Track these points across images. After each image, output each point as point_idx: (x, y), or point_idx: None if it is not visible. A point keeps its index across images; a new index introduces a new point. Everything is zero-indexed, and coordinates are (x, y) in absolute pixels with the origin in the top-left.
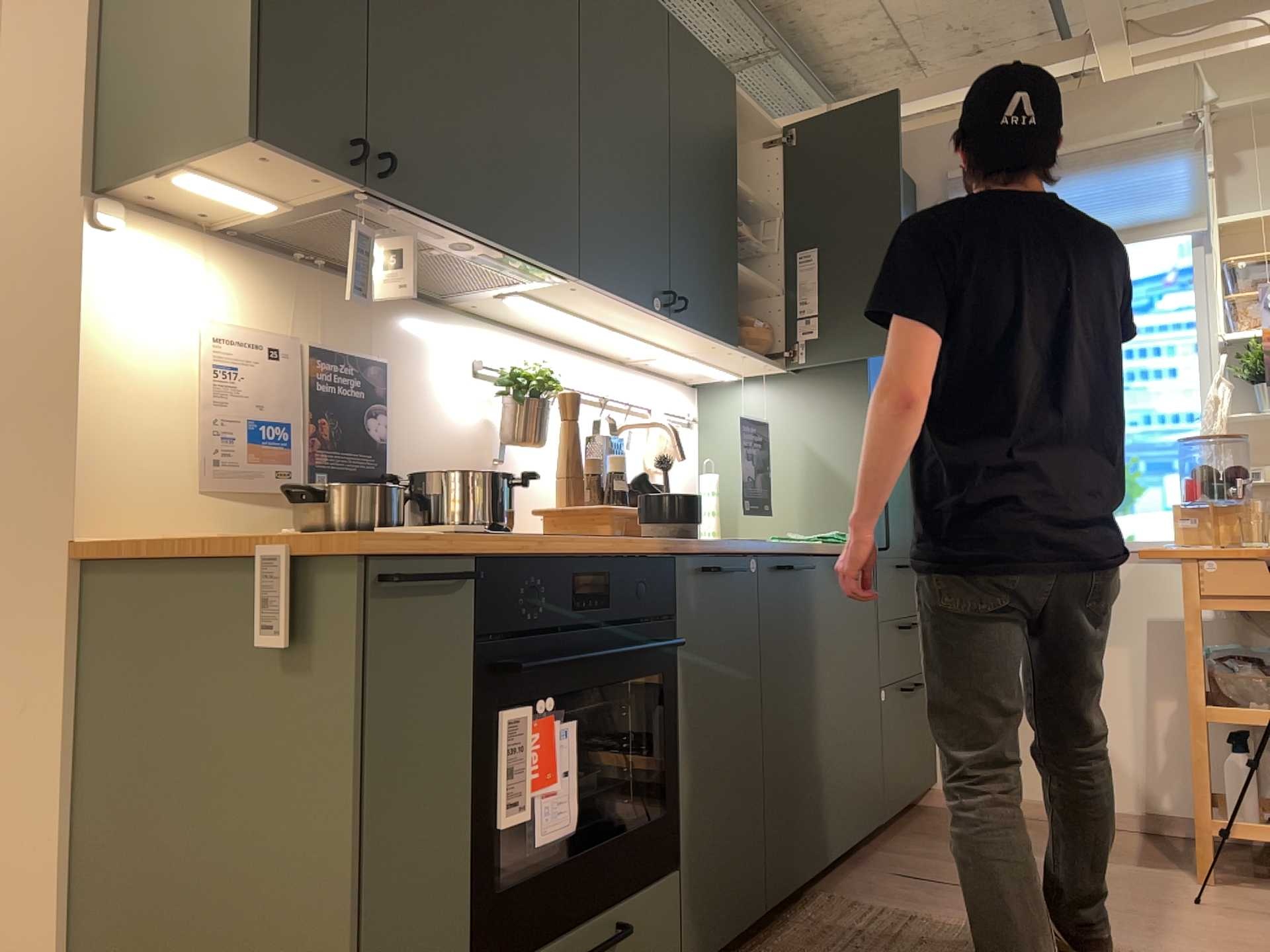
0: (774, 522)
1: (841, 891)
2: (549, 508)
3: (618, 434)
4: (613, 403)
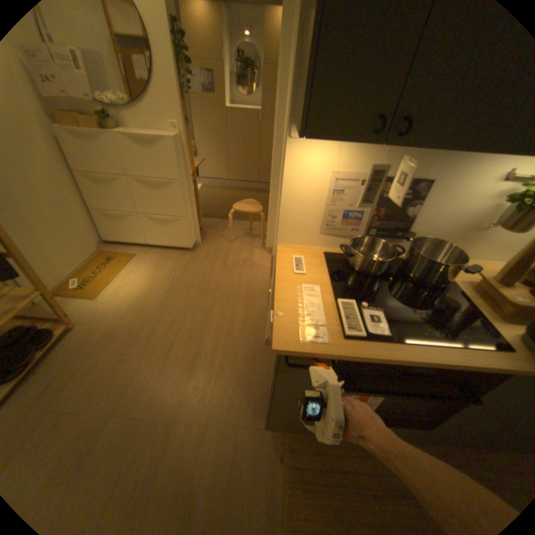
0: None
1: None
2: (490, 275)
3: None
4: None
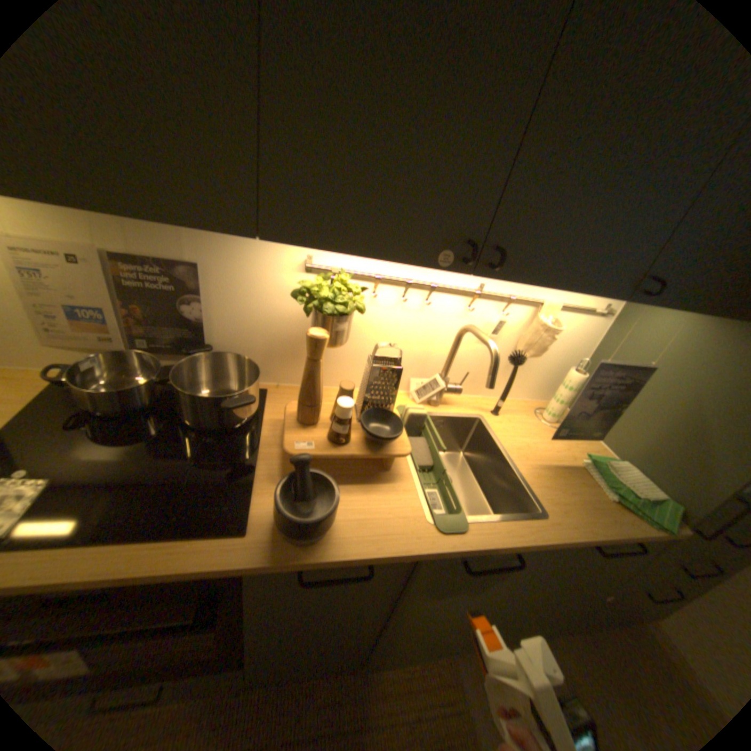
0: (620, 431)
1: (471, 660)
2: (294, 411)
3: (465, 332)
4: (493, 294)
